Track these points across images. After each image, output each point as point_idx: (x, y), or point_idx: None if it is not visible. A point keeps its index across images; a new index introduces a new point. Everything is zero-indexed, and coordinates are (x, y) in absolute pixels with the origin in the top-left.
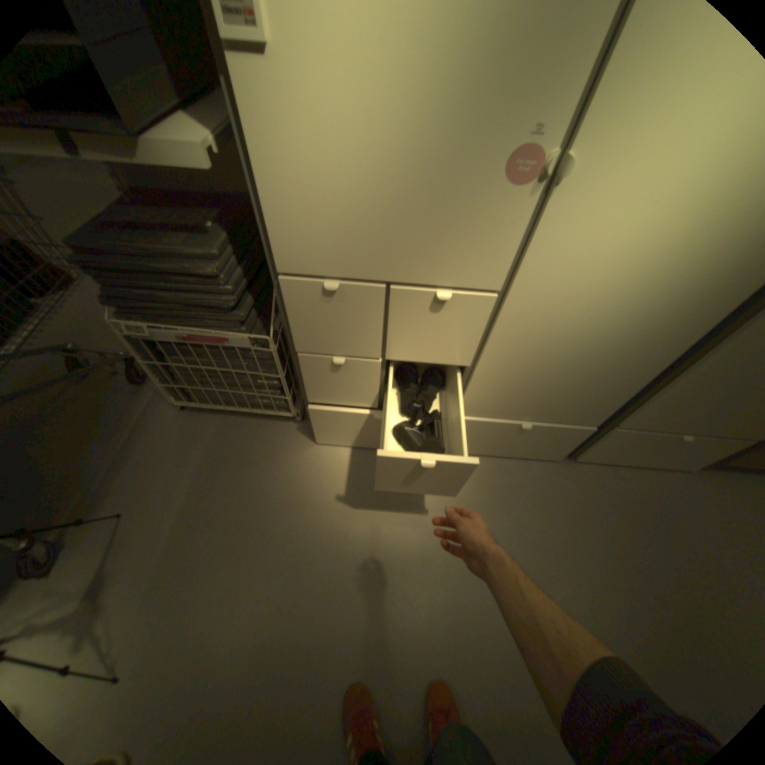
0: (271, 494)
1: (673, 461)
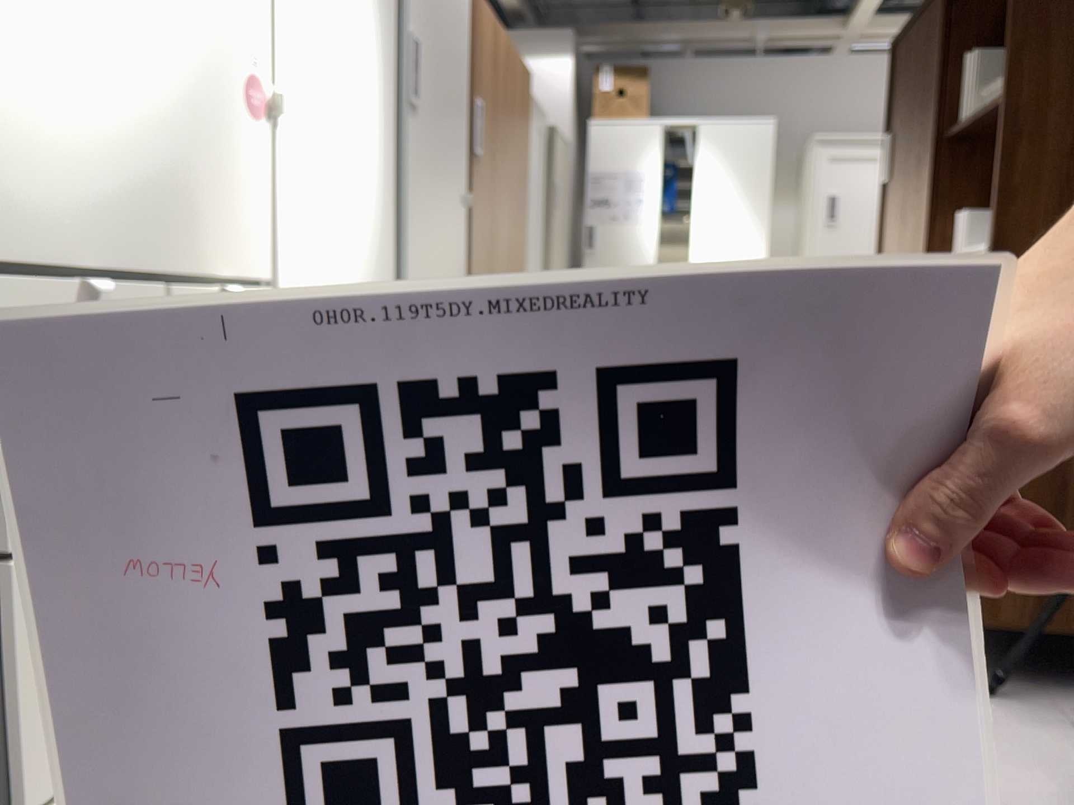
0: None
1: None
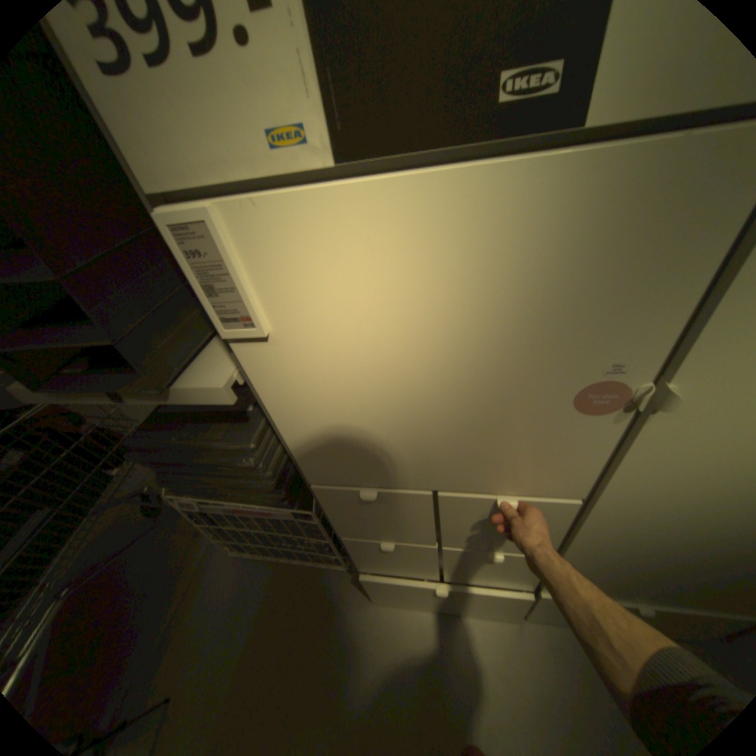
0: (323, 679)
1: None
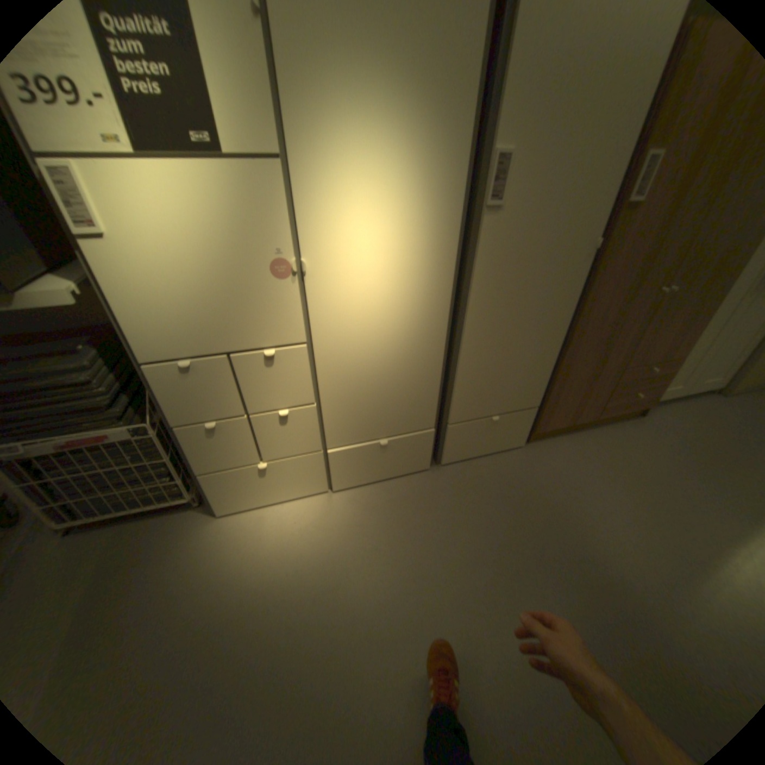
0: (173, 582)
1: (502, 442)
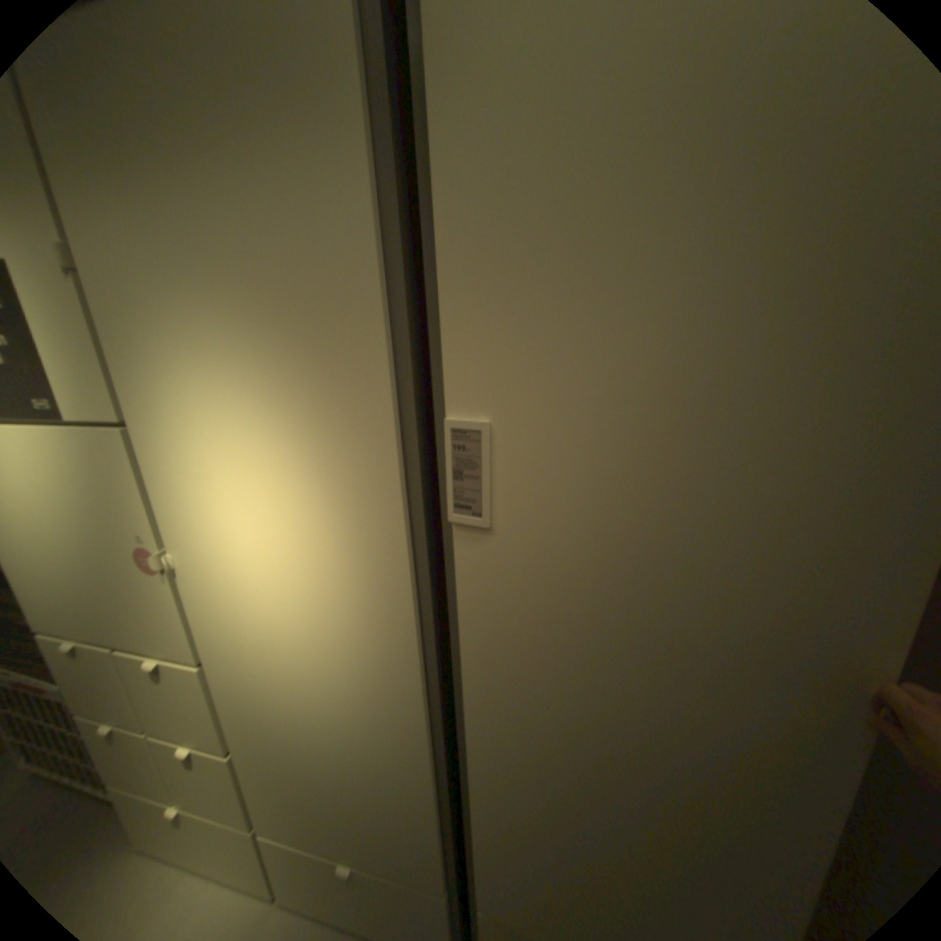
0: None
1: None
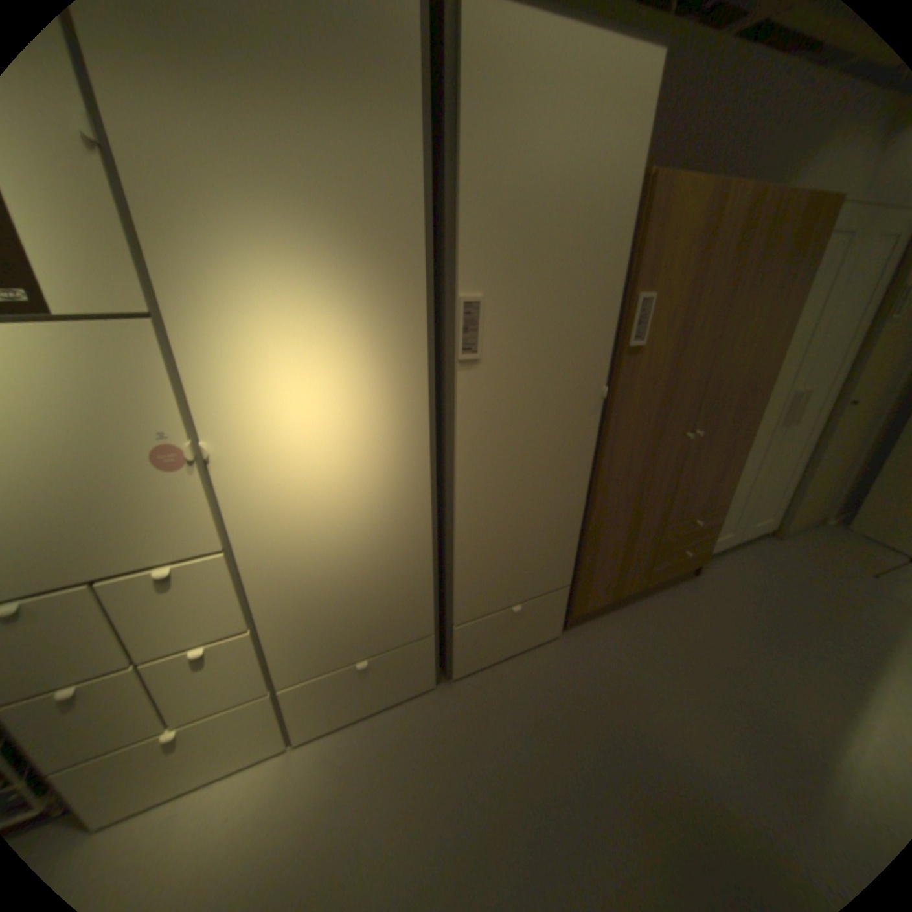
0: None
1: (531, 637)
